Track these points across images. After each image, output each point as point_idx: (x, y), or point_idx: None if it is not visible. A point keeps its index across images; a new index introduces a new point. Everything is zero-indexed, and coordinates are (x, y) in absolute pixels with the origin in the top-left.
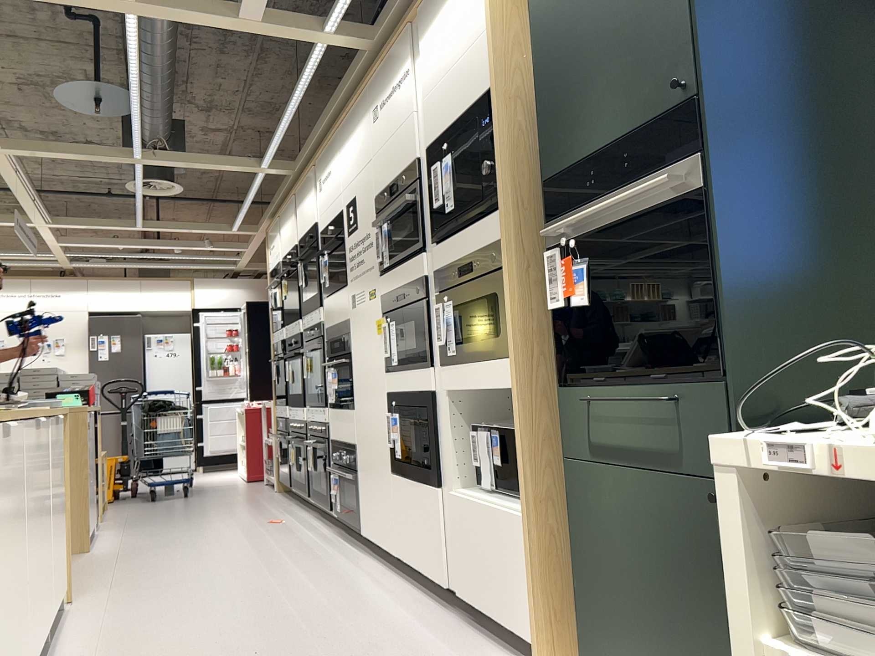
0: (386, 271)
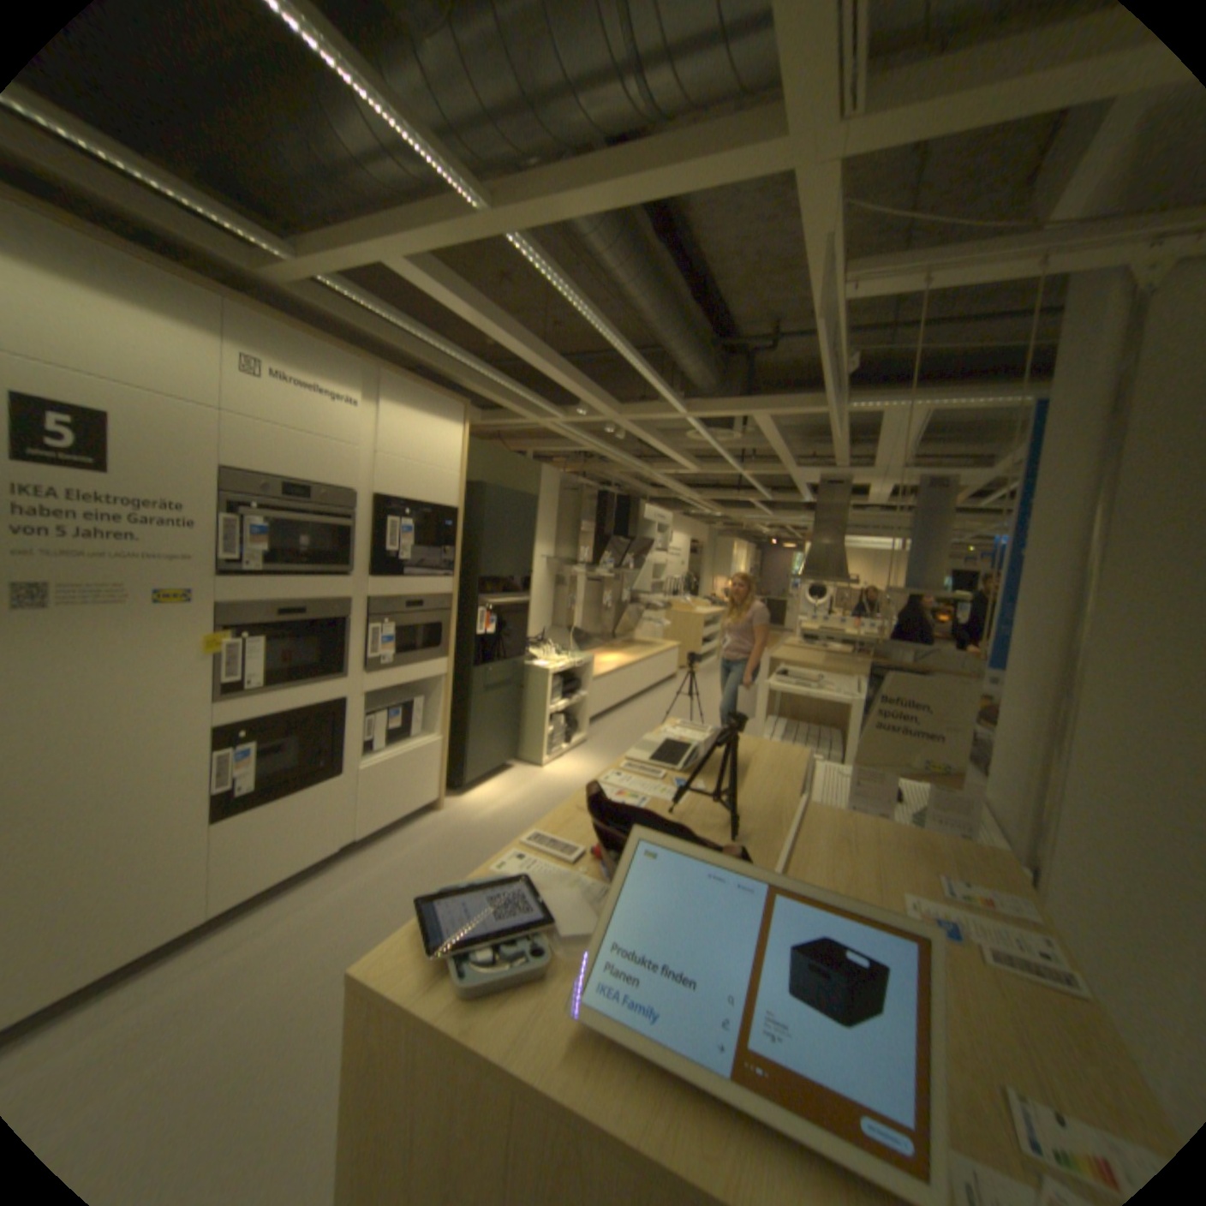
0: (230, 574)
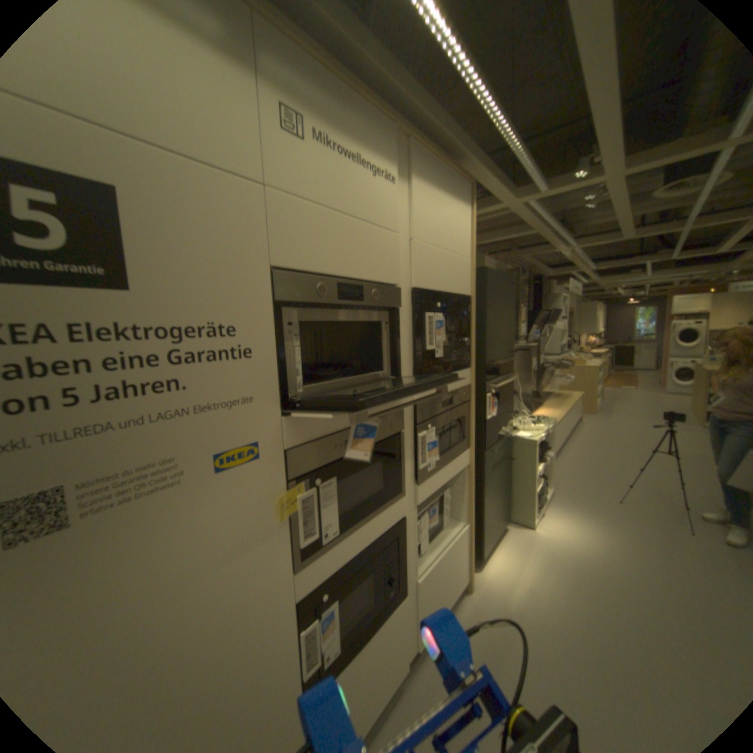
0: (295, 407)
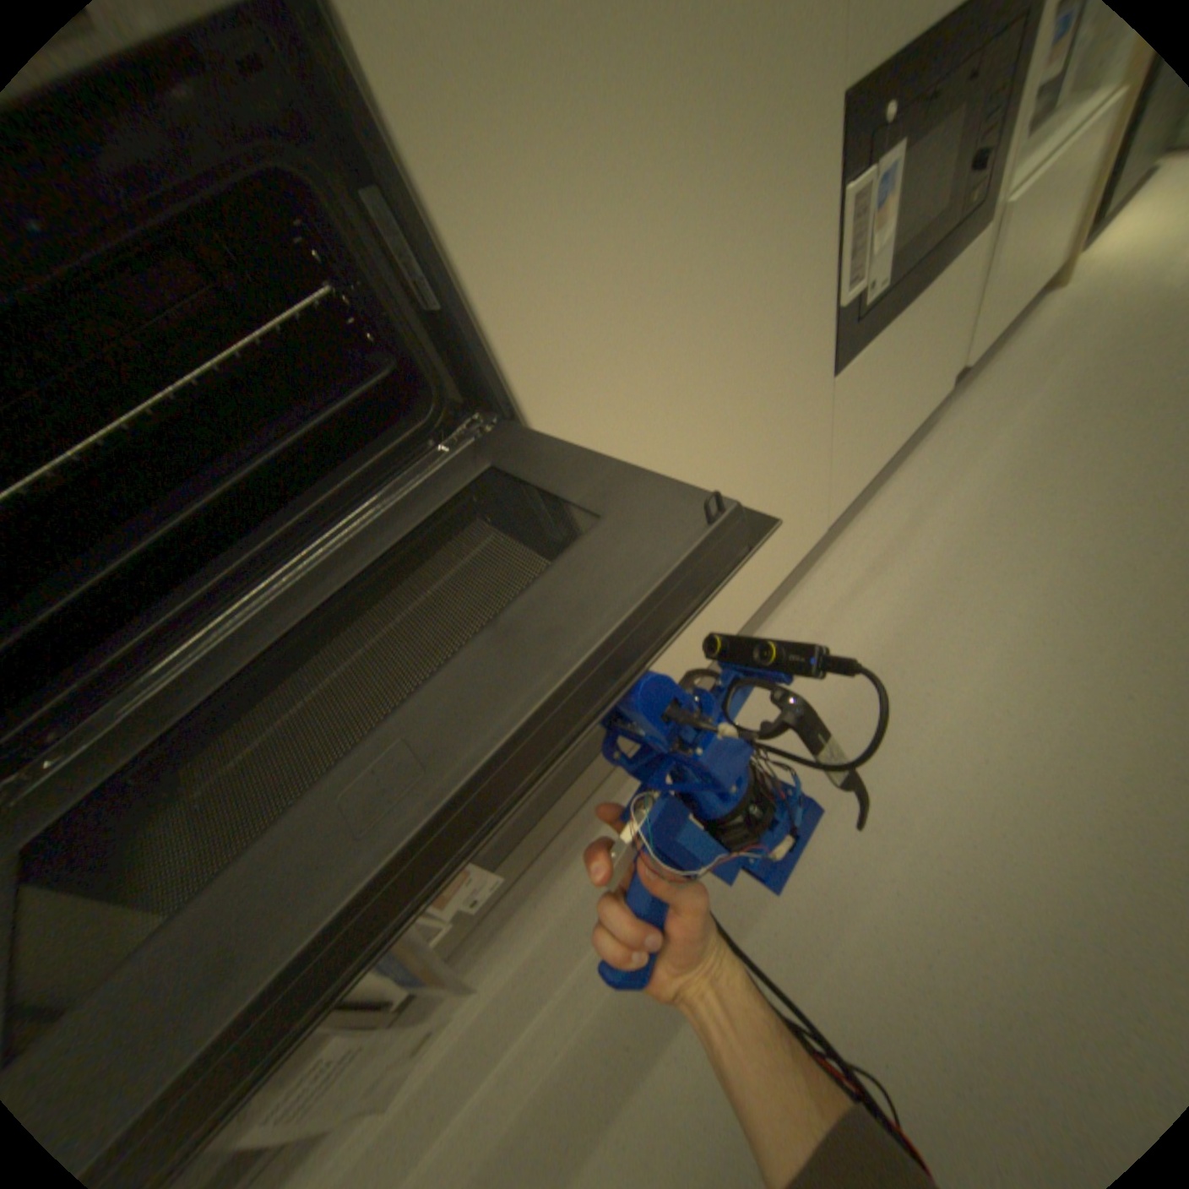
0: None
